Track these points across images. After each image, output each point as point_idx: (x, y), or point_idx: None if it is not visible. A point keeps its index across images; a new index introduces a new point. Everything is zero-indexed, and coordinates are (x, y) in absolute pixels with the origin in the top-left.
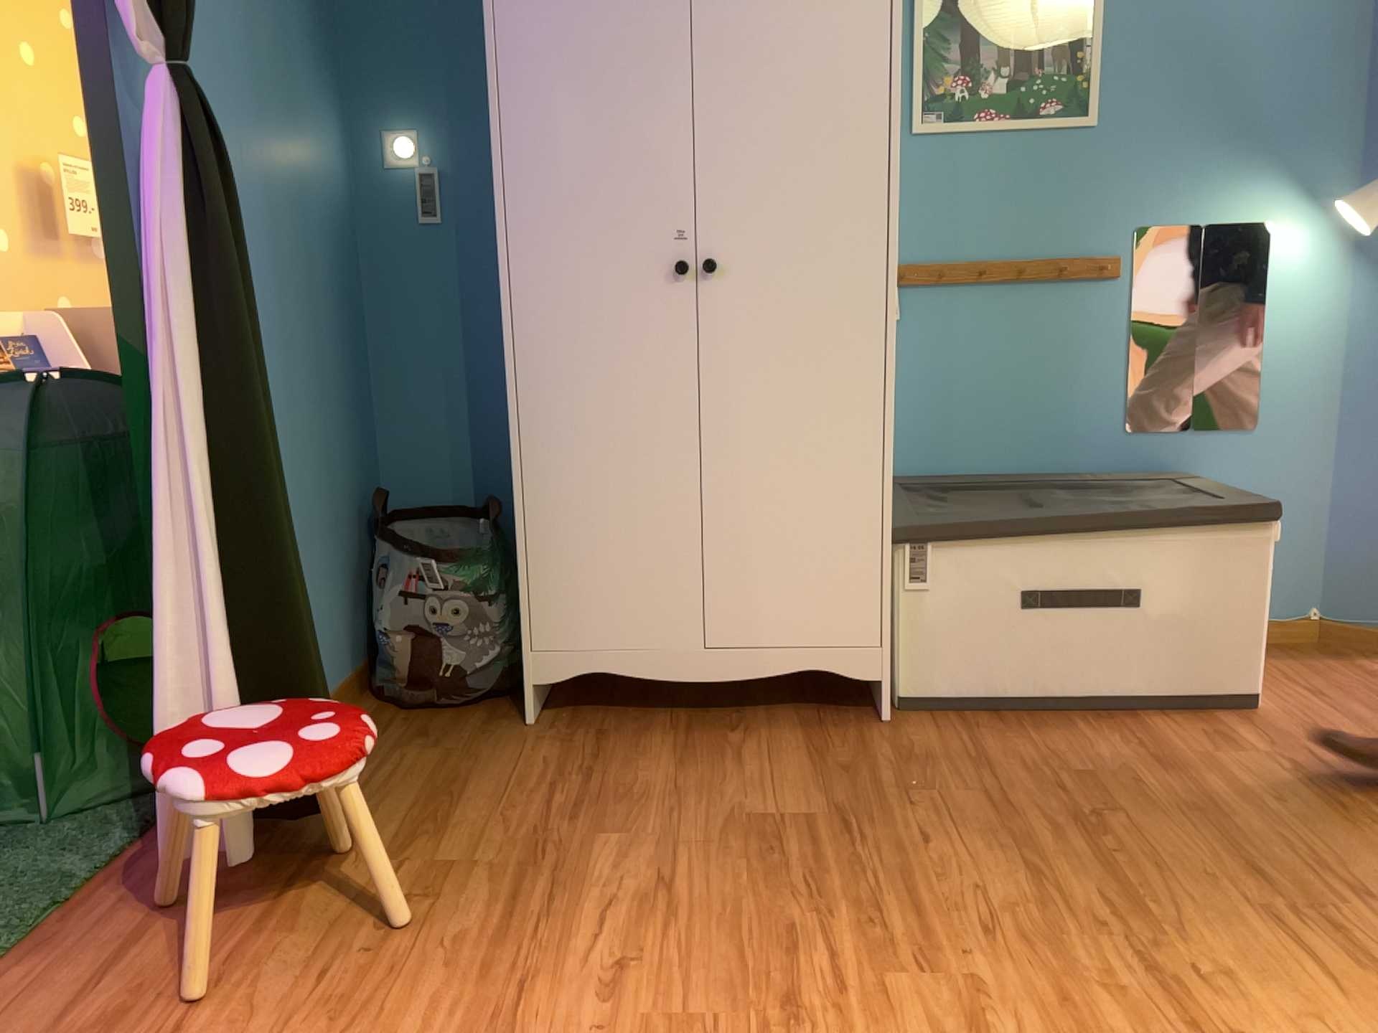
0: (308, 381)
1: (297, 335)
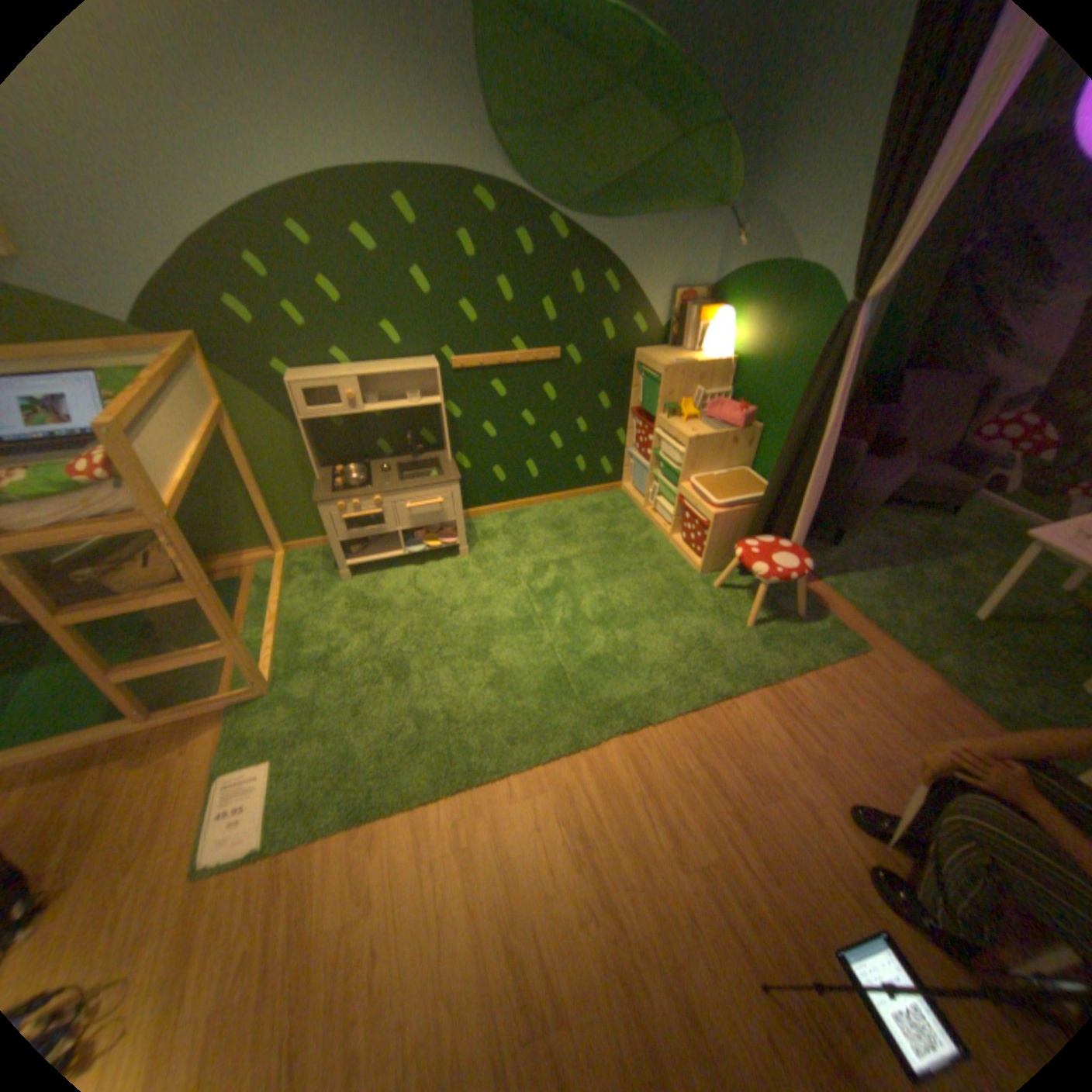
0: None
1: None
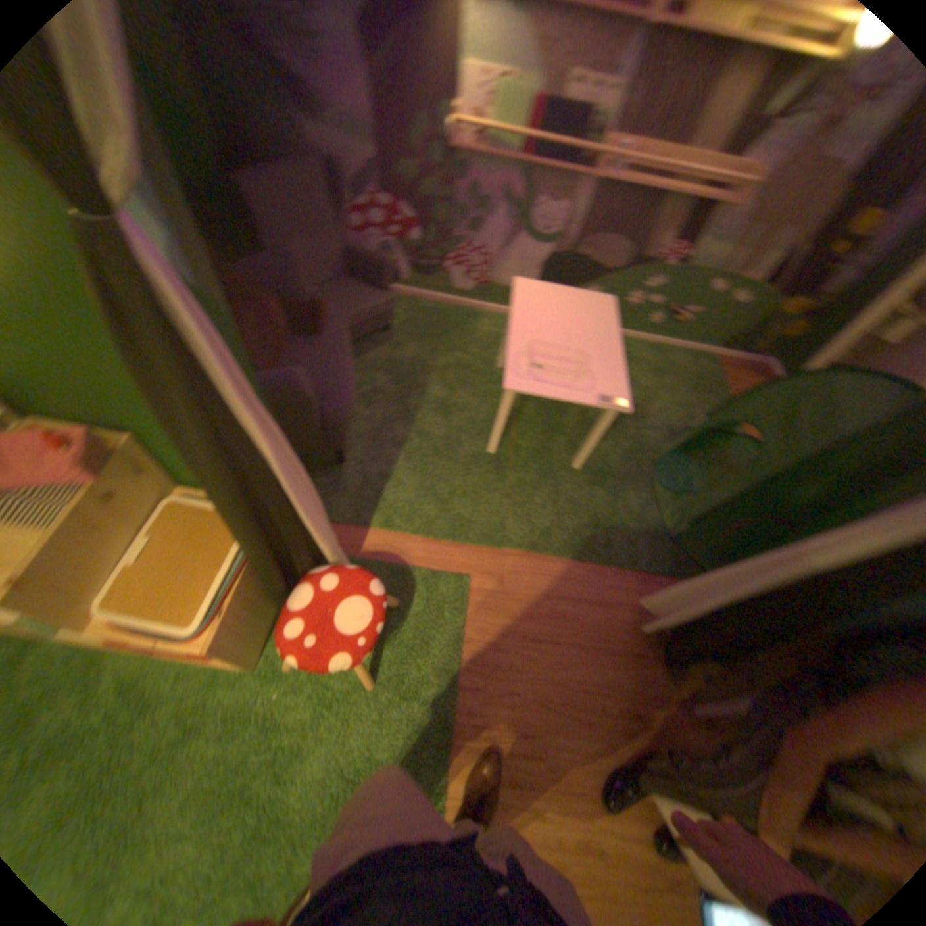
0: None
1: None
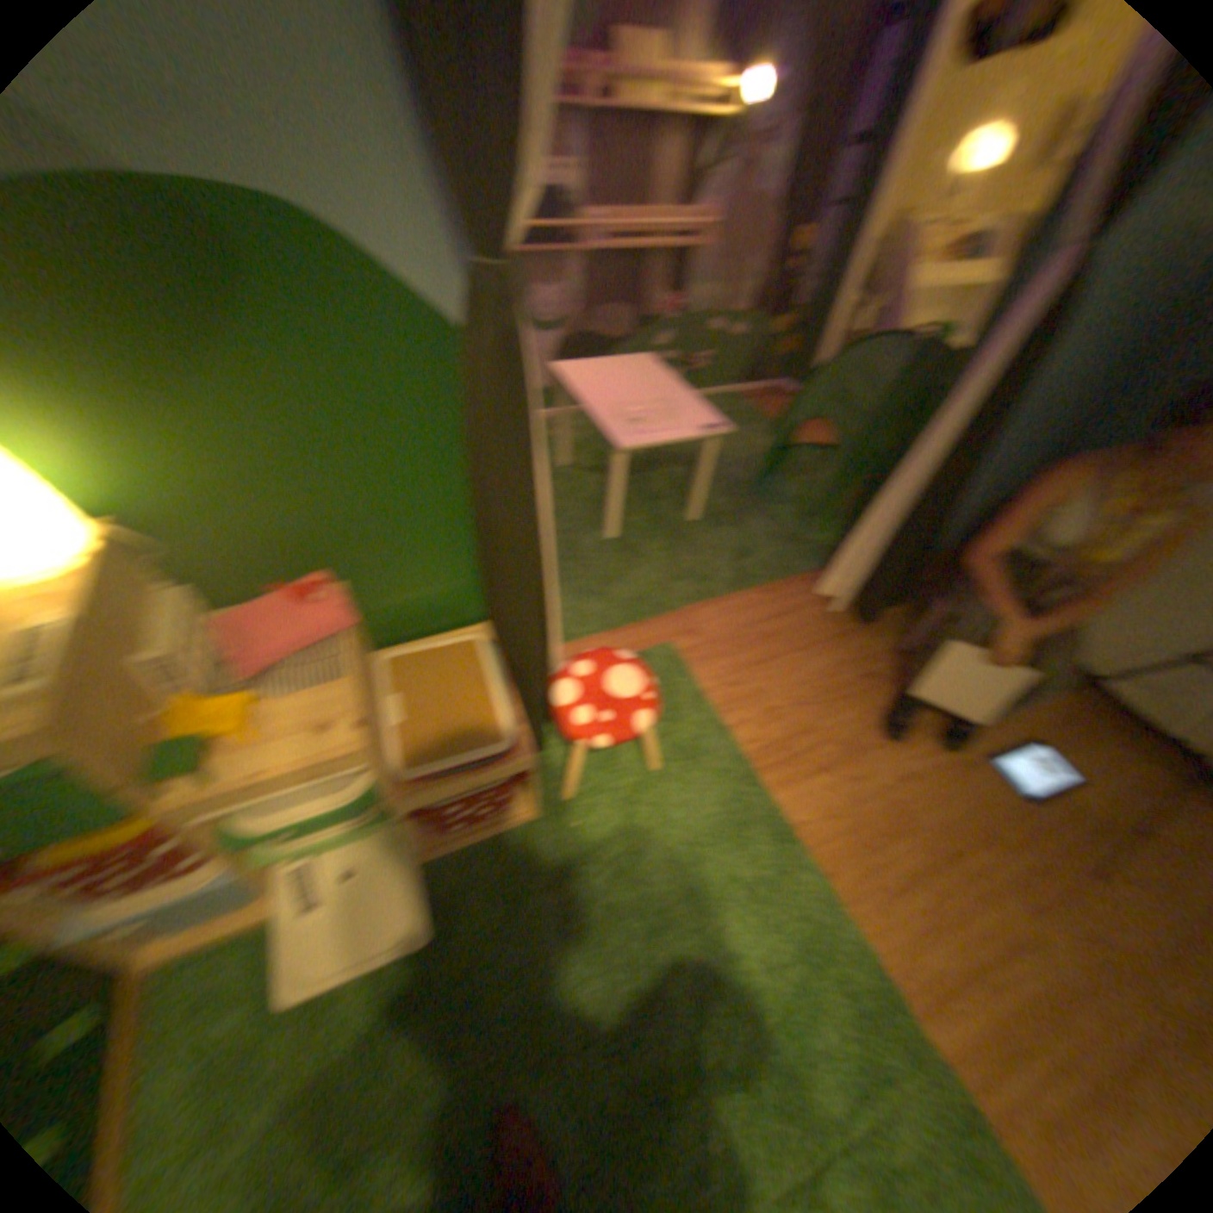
0: (1056, 406)
1: (1069, 379)
